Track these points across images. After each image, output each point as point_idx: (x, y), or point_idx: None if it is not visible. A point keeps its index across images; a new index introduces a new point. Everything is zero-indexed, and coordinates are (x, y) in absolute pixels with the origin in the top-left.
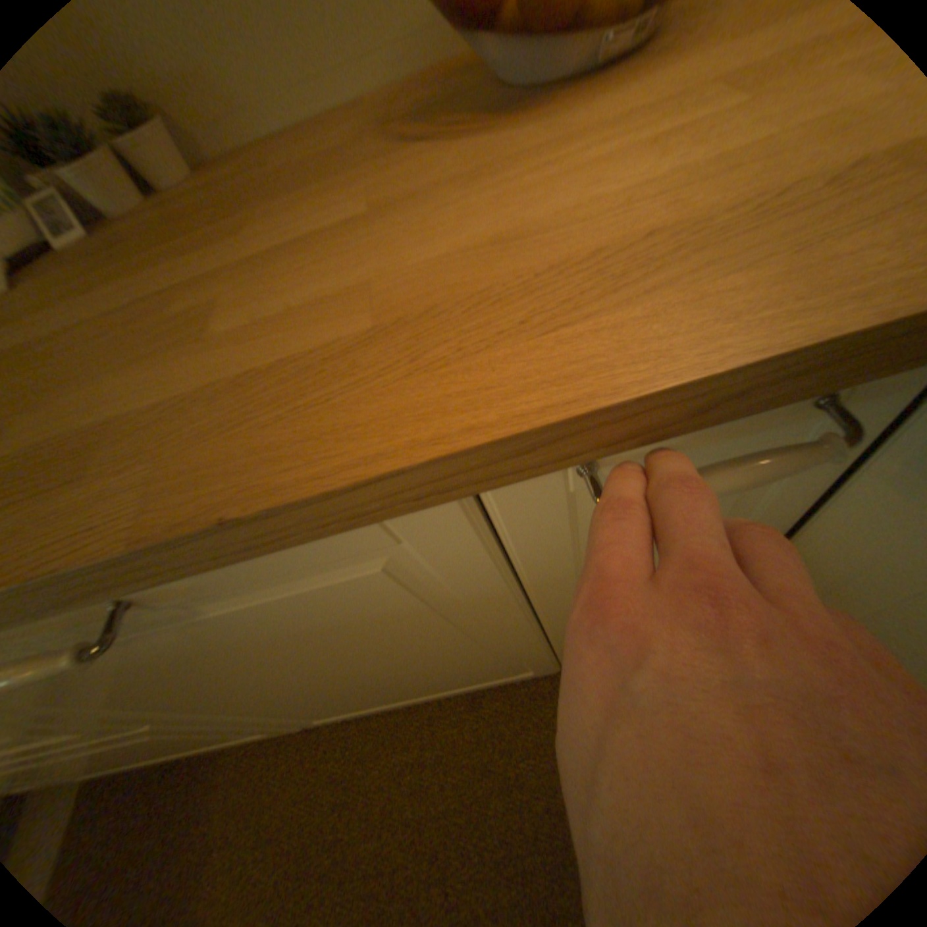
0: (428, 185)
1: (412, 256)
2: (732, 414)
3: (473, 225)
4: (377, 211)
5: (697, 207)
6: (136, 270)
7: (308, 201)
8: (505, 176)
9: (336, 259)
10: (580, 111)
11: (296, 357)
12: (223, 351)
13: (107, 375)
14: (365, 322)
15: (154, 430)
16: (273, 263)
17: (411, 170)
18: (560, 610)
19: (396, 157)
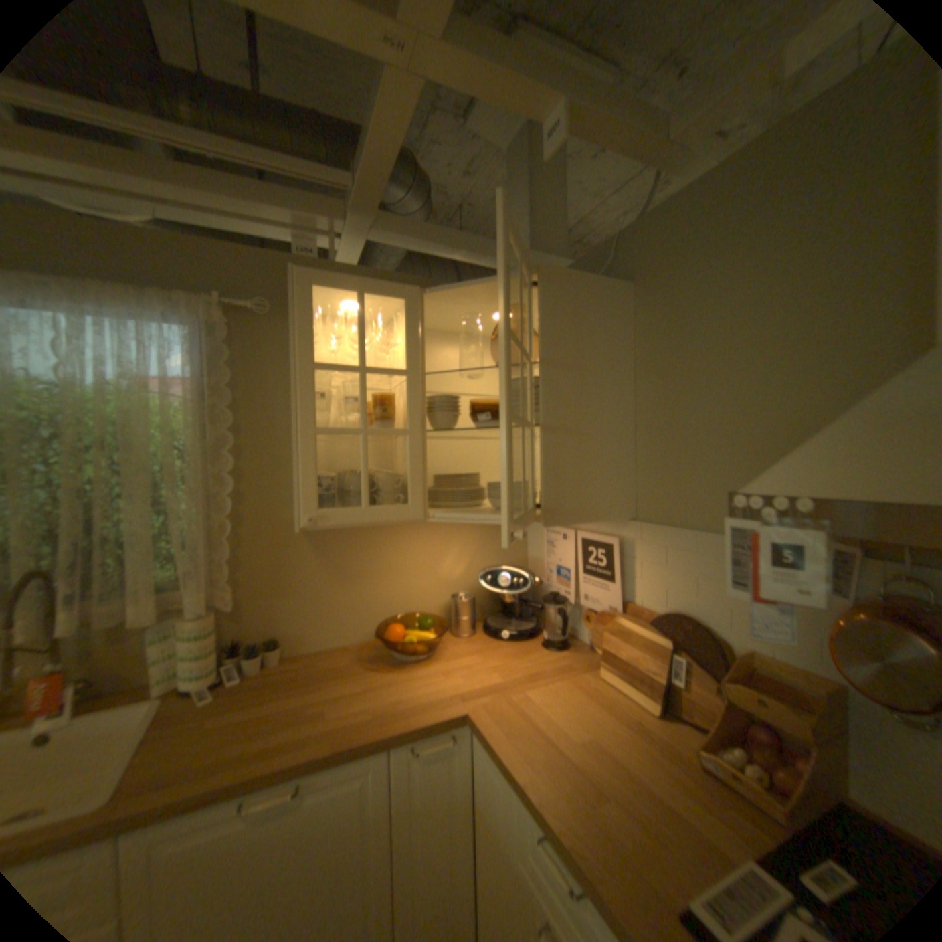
0: (378, 684)
1: (377, 702)
2: (439, 738)
3: (391, 697)
4: (364, 689)
5: (434, 699)
6: (273, 697)
7: (339, 682)
8: (398, 685)
9: (356, 701)
10: (416, 670)
11: (353, 723)
12: (330, 722)
13: (289, 727)
14: (369, 716)
15: (318, 738)
16: (335, 700)
17: (372, 678)
18: (403, 856)
19: (366, 672)
